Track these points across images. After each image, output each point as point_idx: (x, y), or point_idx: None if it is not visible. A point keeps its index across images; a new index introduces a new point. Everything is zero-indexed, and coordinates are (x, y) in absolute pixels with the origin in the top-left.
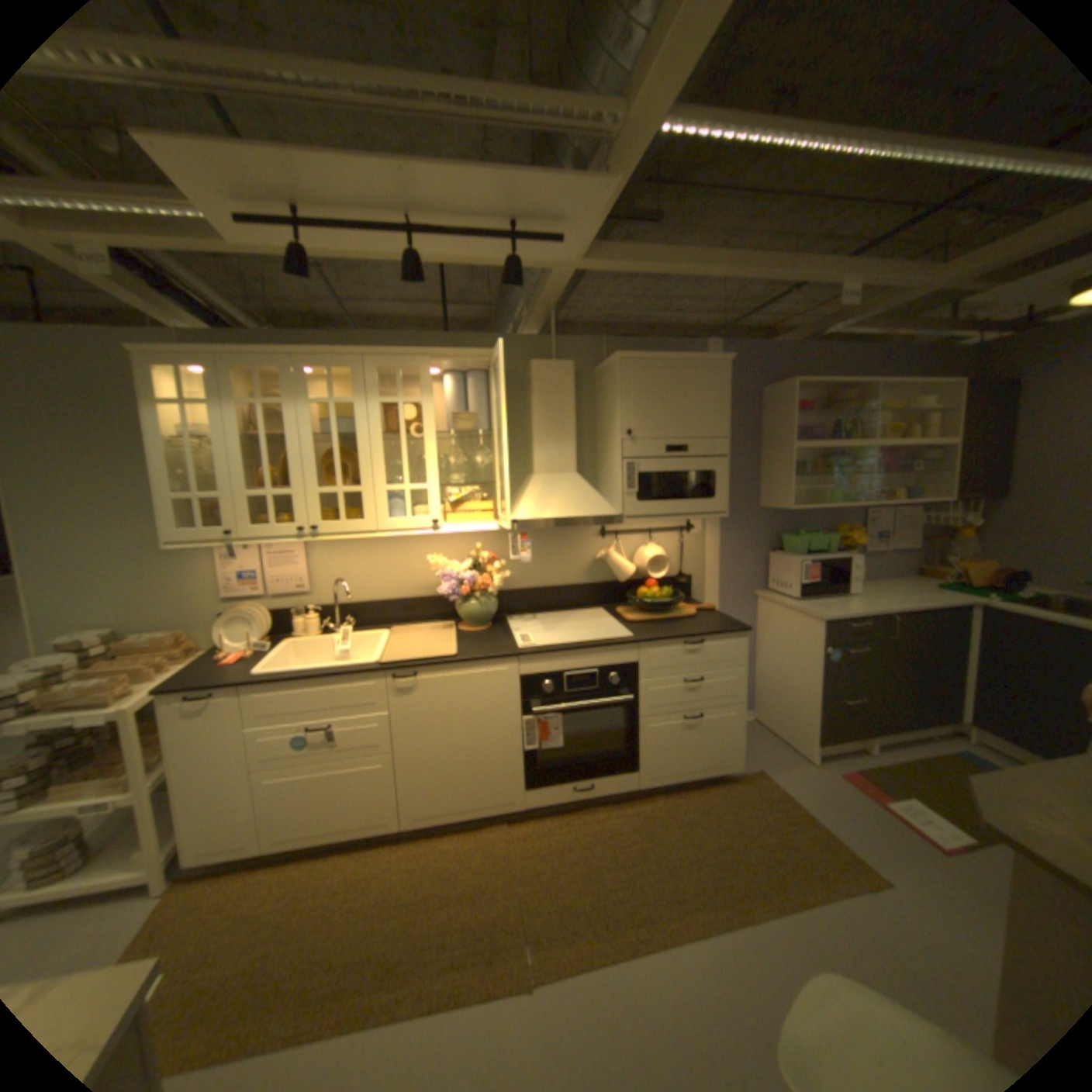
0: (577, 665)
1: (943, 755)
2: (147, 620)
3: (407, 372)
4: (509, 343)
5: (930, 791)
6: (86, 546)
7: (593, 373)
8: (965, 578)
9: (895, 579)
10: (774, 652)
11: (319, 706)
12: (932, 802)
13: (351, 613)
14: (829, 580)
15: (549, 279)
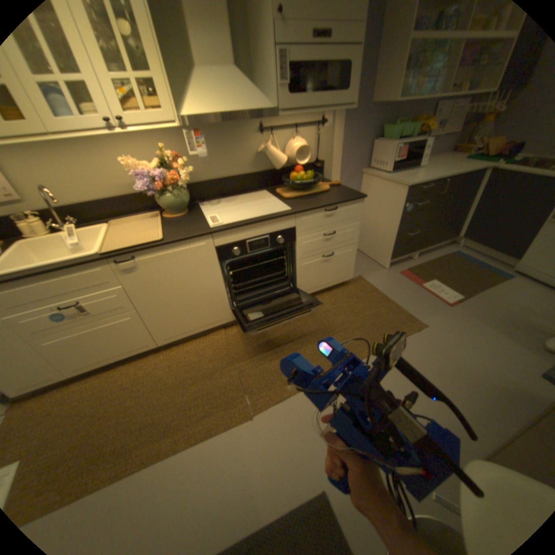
0: (254, 234)
1: (446, 253)
2: None
3: None
4: None
5: (441, 273)
6: None
7: None
8: (478, 150)
9: (440, 154)
10: (369, 208)
11: (62, 291)
12: (442, 279)
13: (71, 213)
14: (410, 157)
15: None
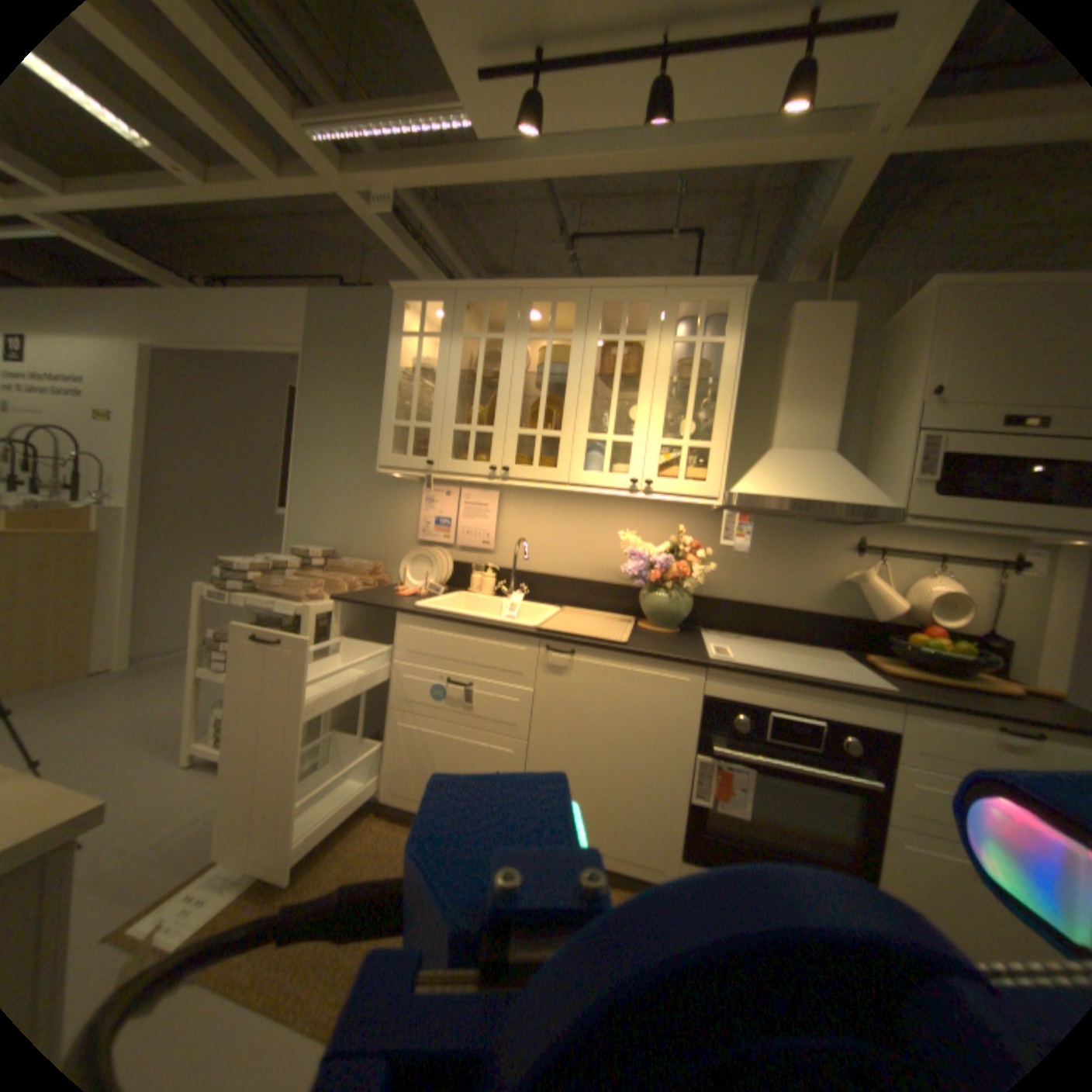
0: (793, 704)
1: None
2: (362, 546)
3: (637, 317)
4: (767, 291)
5: None
6: (336, 472)
7: (883, 327)
8: None
9: None
10: None
11: (466, 655)
12: None
13: (527, 580)
14: None
15: (842, 179)
